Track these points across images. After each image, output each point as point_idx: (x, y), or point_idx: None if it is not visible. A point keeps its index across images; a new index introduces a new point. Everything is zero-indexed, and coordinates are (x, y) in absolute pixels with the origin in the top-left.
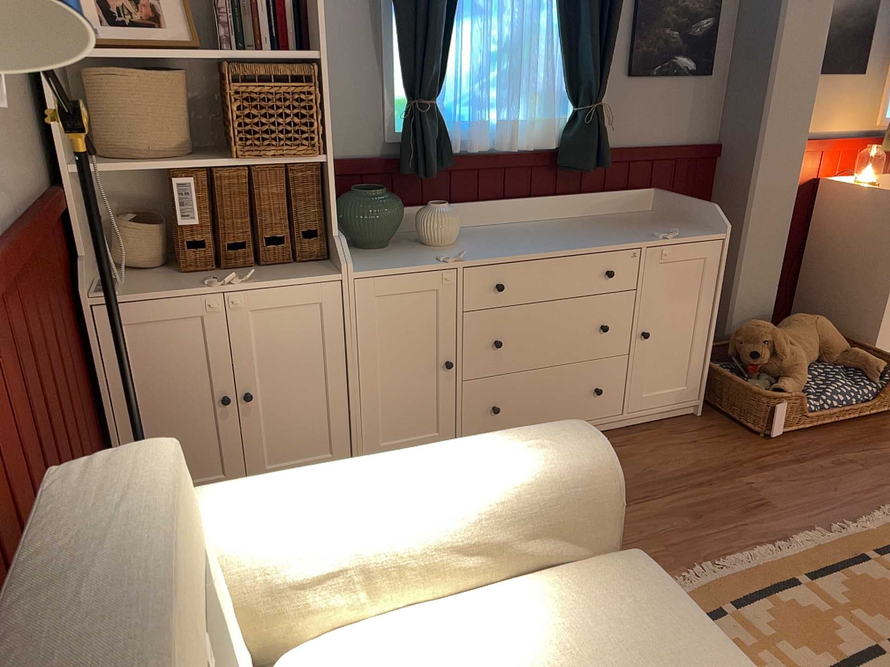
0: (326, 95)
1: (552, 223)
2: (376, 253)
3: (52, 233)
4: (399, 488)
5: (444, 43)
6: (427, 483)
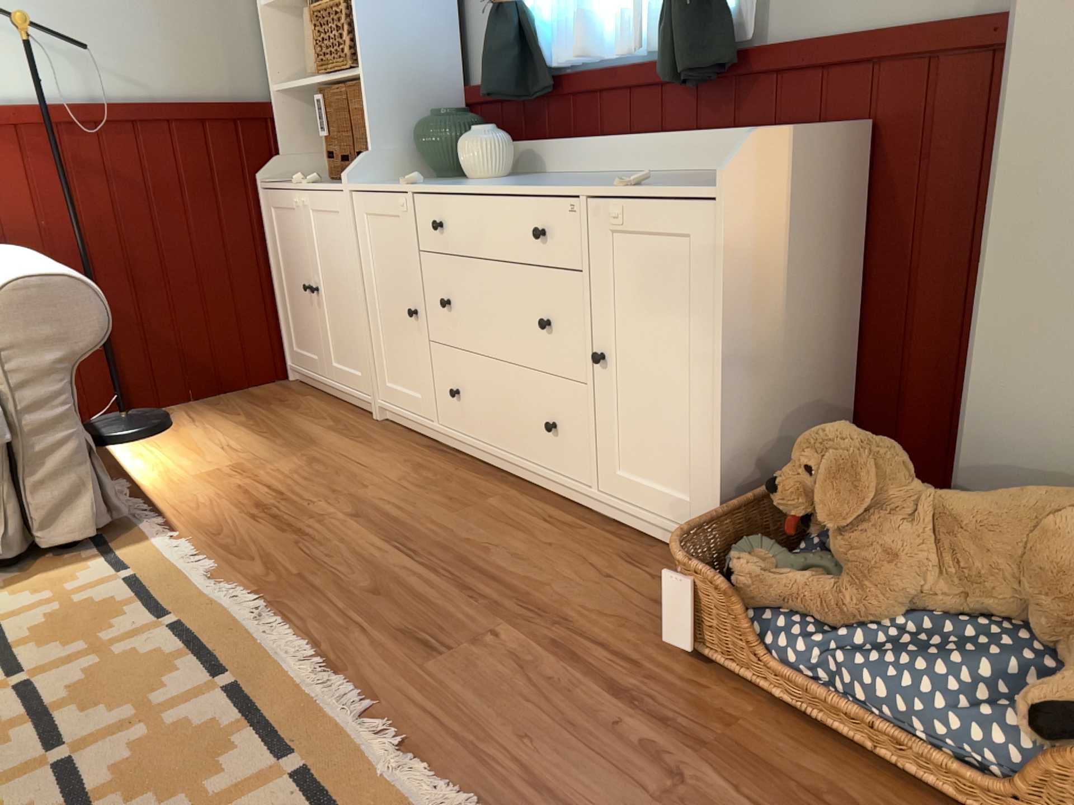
0: (355, 7)
1: (651, 174)
2: (426, 180)
3: (233, 129)
4: None
5: None
6: None
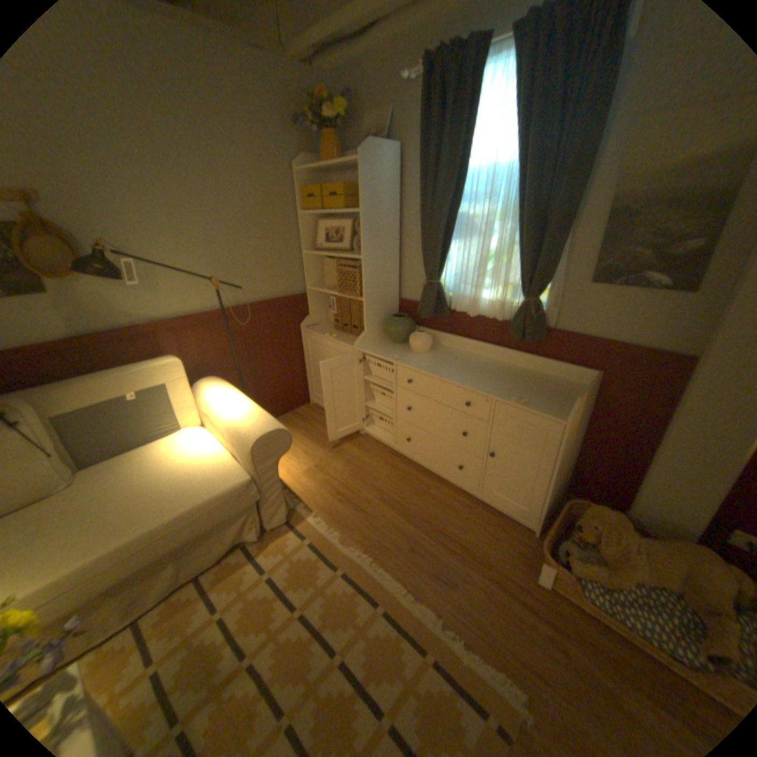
0: (363, 274)
1: (499, 365)
2: (389, 345)
3: (290, 306)
4: (225, 407)
5: (443, 251)
6: (229, 410)
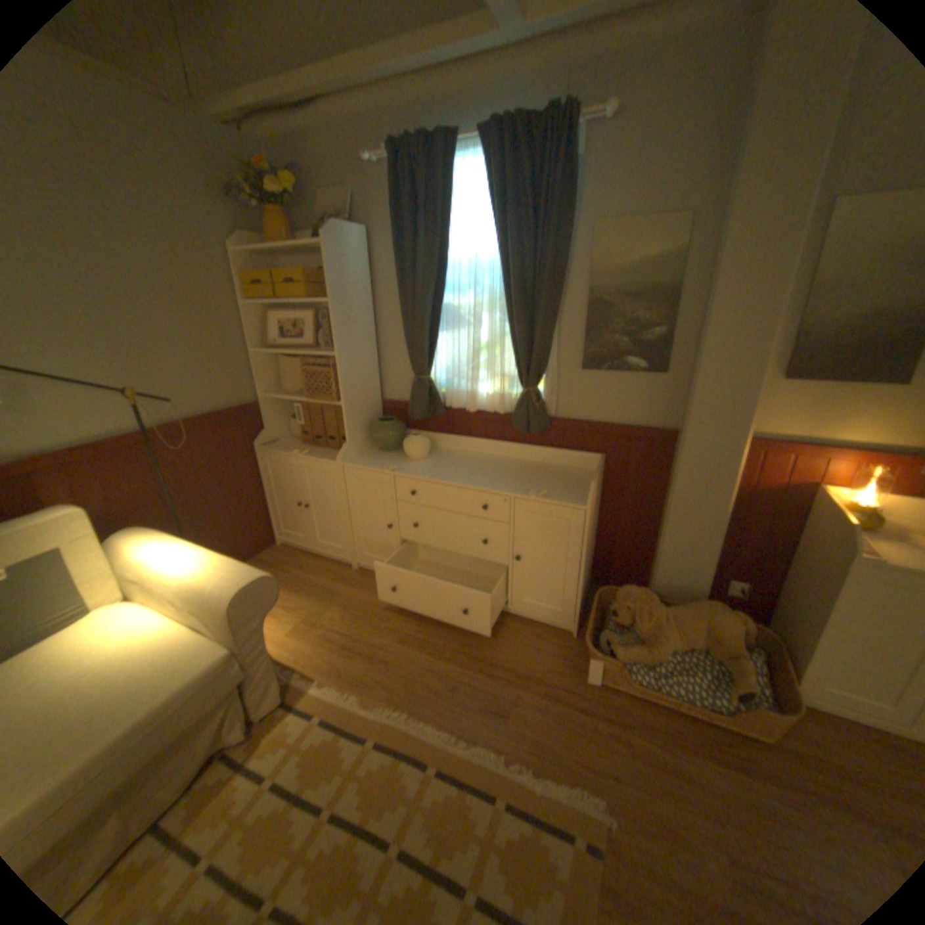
0: (339, 374)
1: (506, 462)
2: (379, 455)
3: (238, 419)
4: (169, 564)
5: (430, 345)
6: (176, 567)
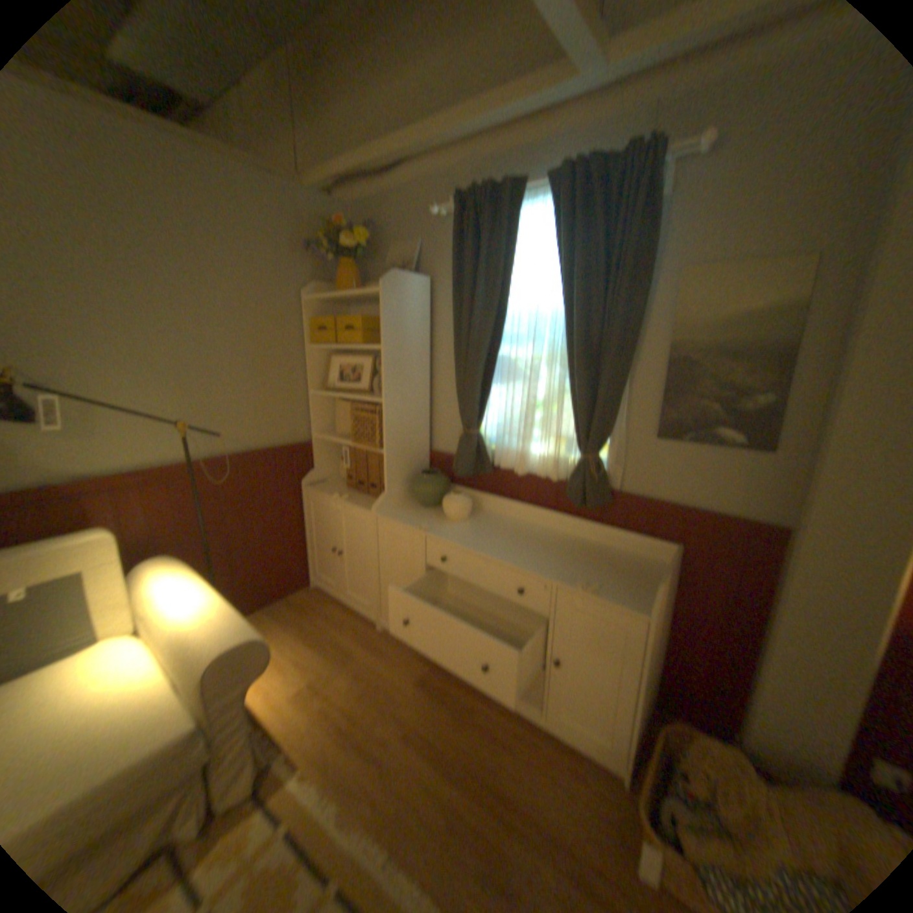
0: (385, 422)
1: (557, 537)
2: (417, 510)
3: (289, 458)
4: (172, 607)
5: (482, 398)
6: (176, 613)
